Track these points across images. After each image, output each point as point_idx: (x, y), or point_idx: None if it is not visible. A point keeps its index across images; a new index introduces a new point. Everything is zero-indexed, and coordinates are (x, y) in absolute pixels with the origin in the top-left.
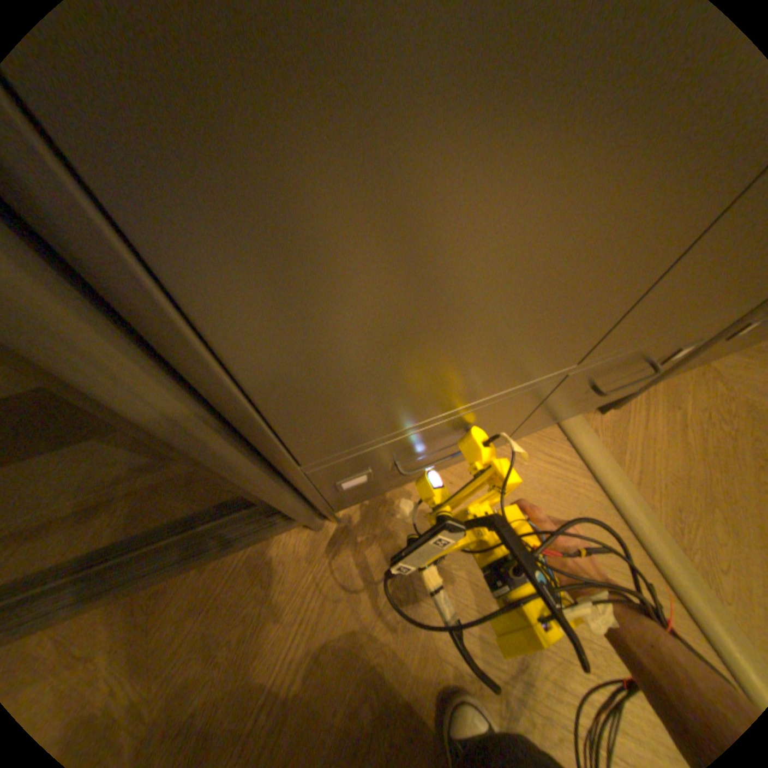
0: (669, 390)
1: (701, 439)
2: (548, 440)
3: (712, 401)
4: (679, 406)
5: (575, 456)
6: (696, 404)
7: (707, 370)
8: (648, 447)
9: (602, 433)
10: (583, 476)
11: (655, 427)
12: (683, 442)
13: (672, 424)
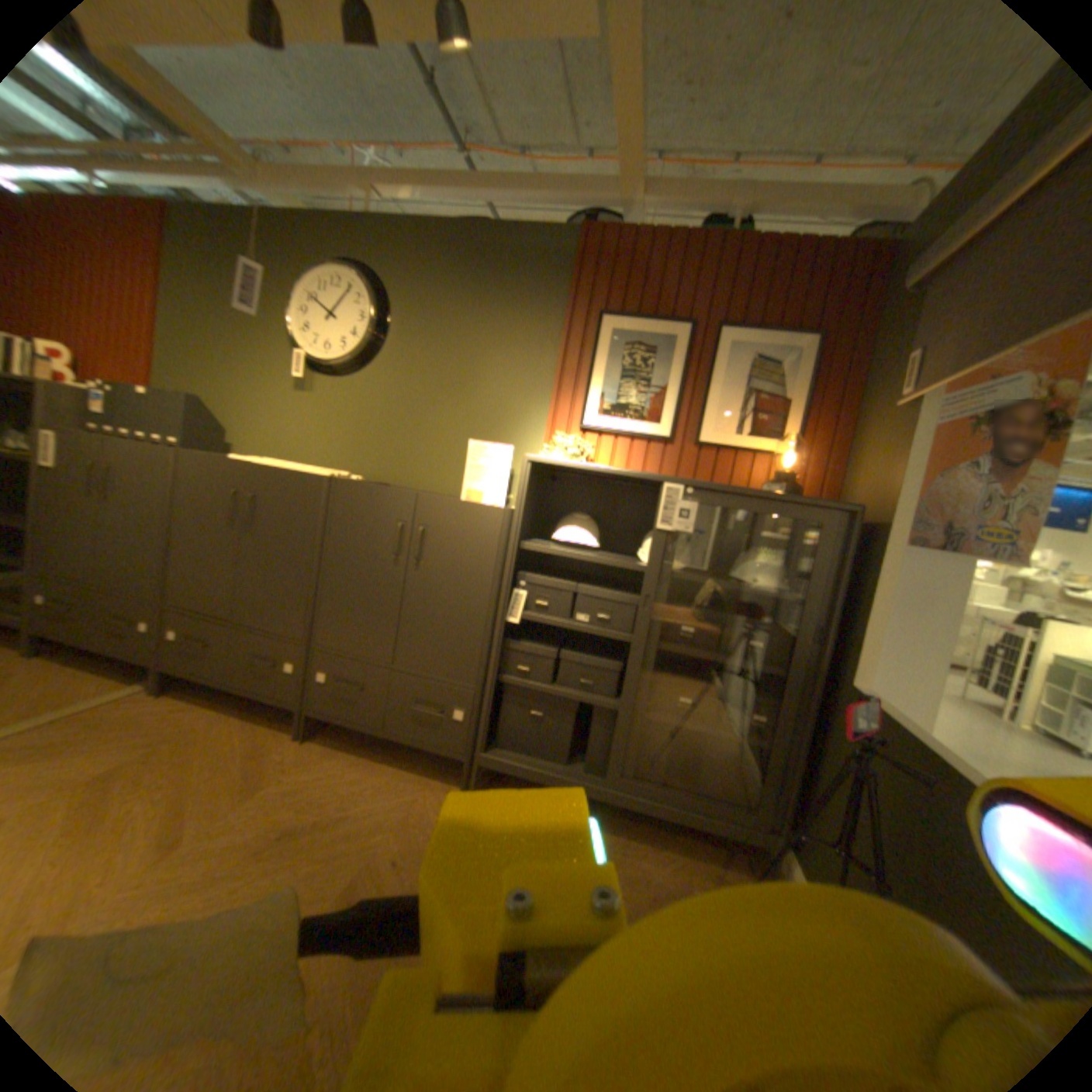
0: (188, 706)
1: (151, 717)
2: (118, 685)
3: (189, 717)
4: (176, 709)
5: (111, 690)
6: (183, 713)
7: (219, 713)
8: (133, 705)
9: (135, 695)
10: (97, 694)
11: (152, 705)
12: (145, 713)
13: (158, 709)
